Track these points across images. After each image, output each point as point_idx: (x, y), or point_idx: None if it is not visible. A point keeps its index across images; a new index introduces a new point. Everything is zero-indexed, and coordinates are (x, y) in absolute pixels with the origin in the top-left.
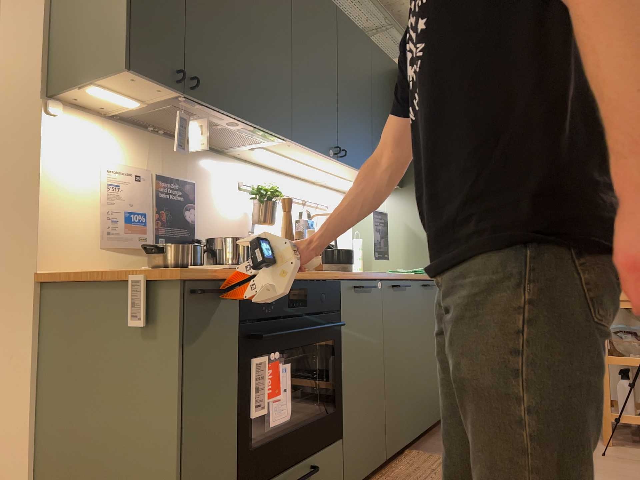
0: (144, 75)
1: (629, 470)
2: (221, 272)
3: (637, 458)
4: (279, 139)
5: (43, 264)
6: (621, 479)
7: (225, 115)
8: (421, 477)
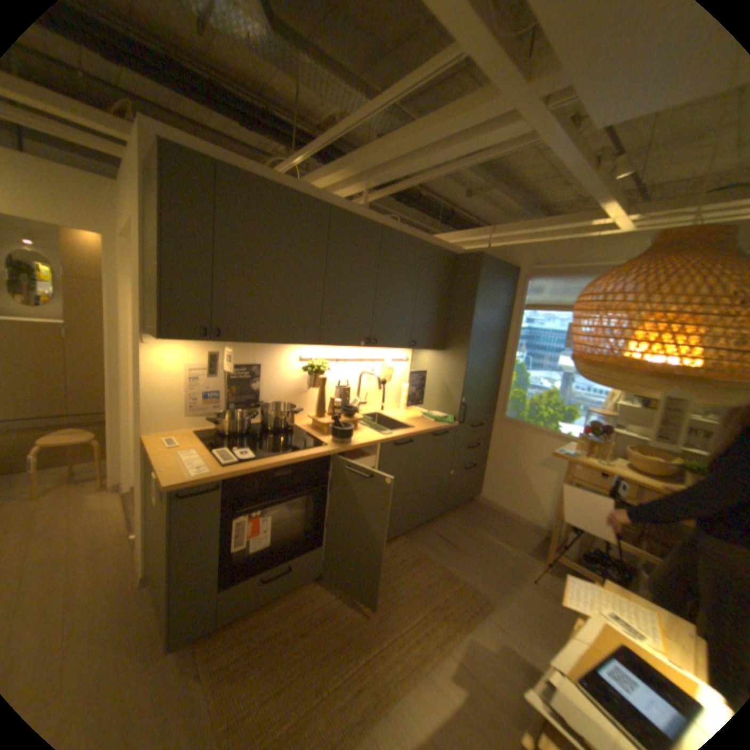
0: (174, 338)
1: (541, 605)
2: (210, 475)
3: (559, 594)
4: (310, 344)
5: (143, 431)
6: (526, 613)
7: (253, 343)
8: (389, 566)
